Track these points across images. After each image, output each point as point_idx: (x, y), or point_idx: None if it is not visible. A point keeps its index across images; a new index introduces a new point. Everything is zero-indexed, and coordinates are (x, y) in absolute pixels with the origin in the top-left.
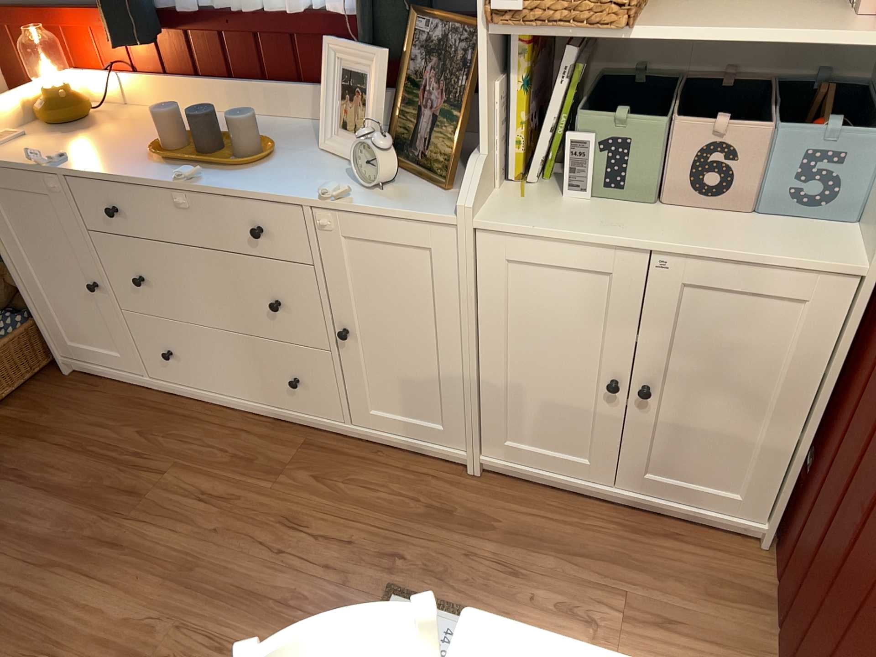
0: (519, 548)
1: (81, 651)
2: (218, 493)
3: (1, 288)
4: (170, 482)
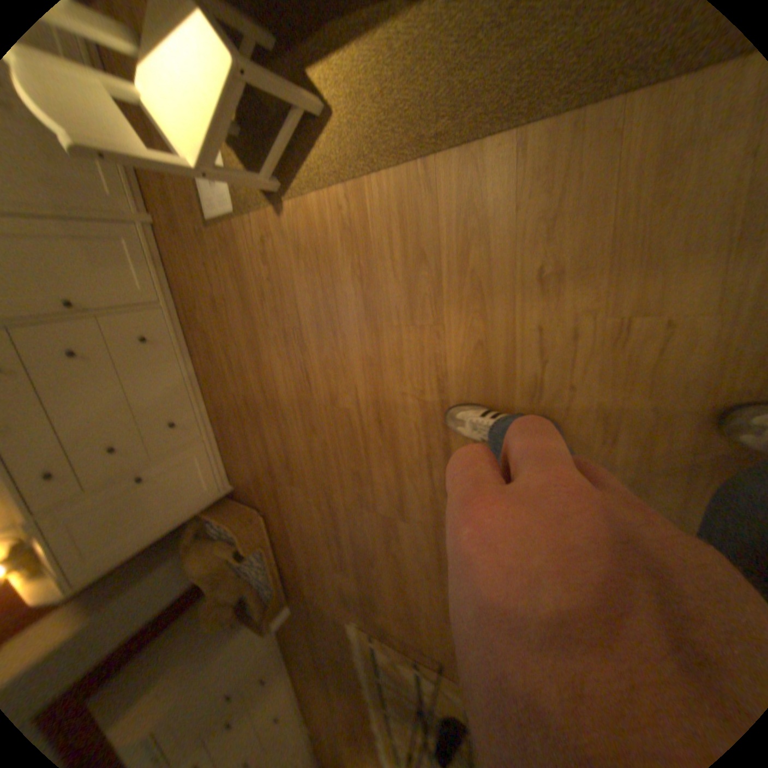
0: None
1: (295, 369)
2: (222, 358)
3: (189, 550)
4: (231, 389)
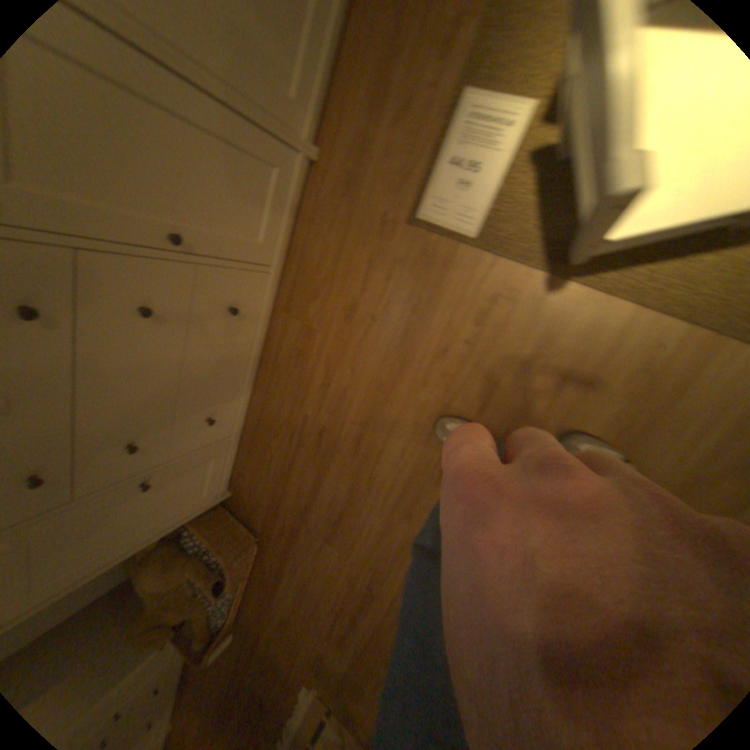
0: (383, 97)
1: (432, 451)
2: (320, 373)
3: (151, 557)
4: (309, 410)
